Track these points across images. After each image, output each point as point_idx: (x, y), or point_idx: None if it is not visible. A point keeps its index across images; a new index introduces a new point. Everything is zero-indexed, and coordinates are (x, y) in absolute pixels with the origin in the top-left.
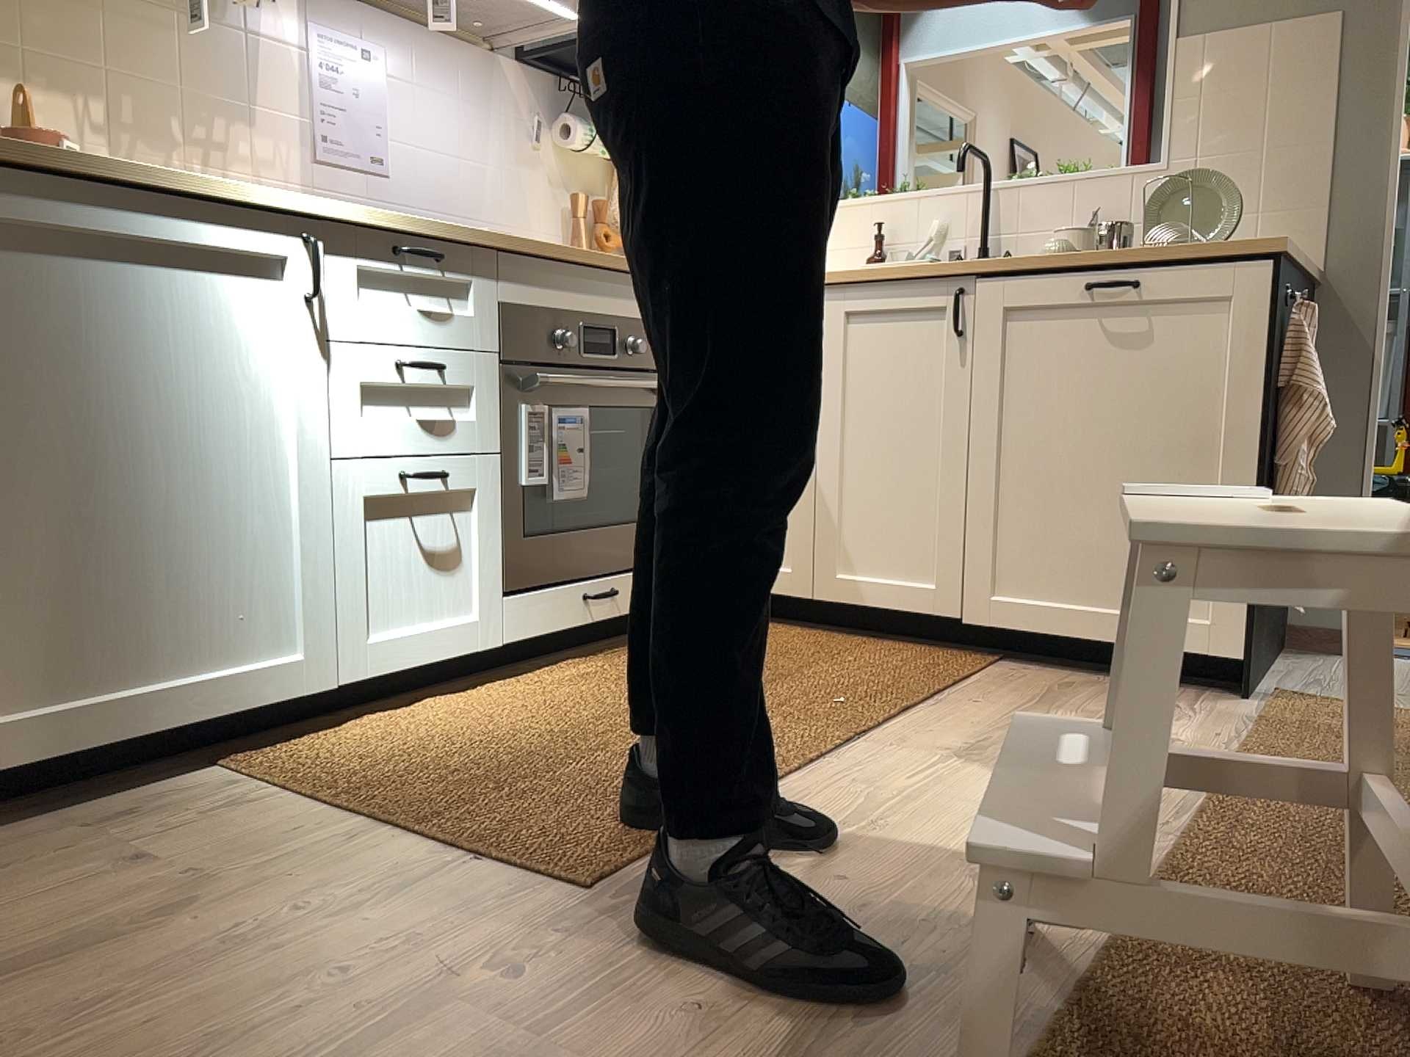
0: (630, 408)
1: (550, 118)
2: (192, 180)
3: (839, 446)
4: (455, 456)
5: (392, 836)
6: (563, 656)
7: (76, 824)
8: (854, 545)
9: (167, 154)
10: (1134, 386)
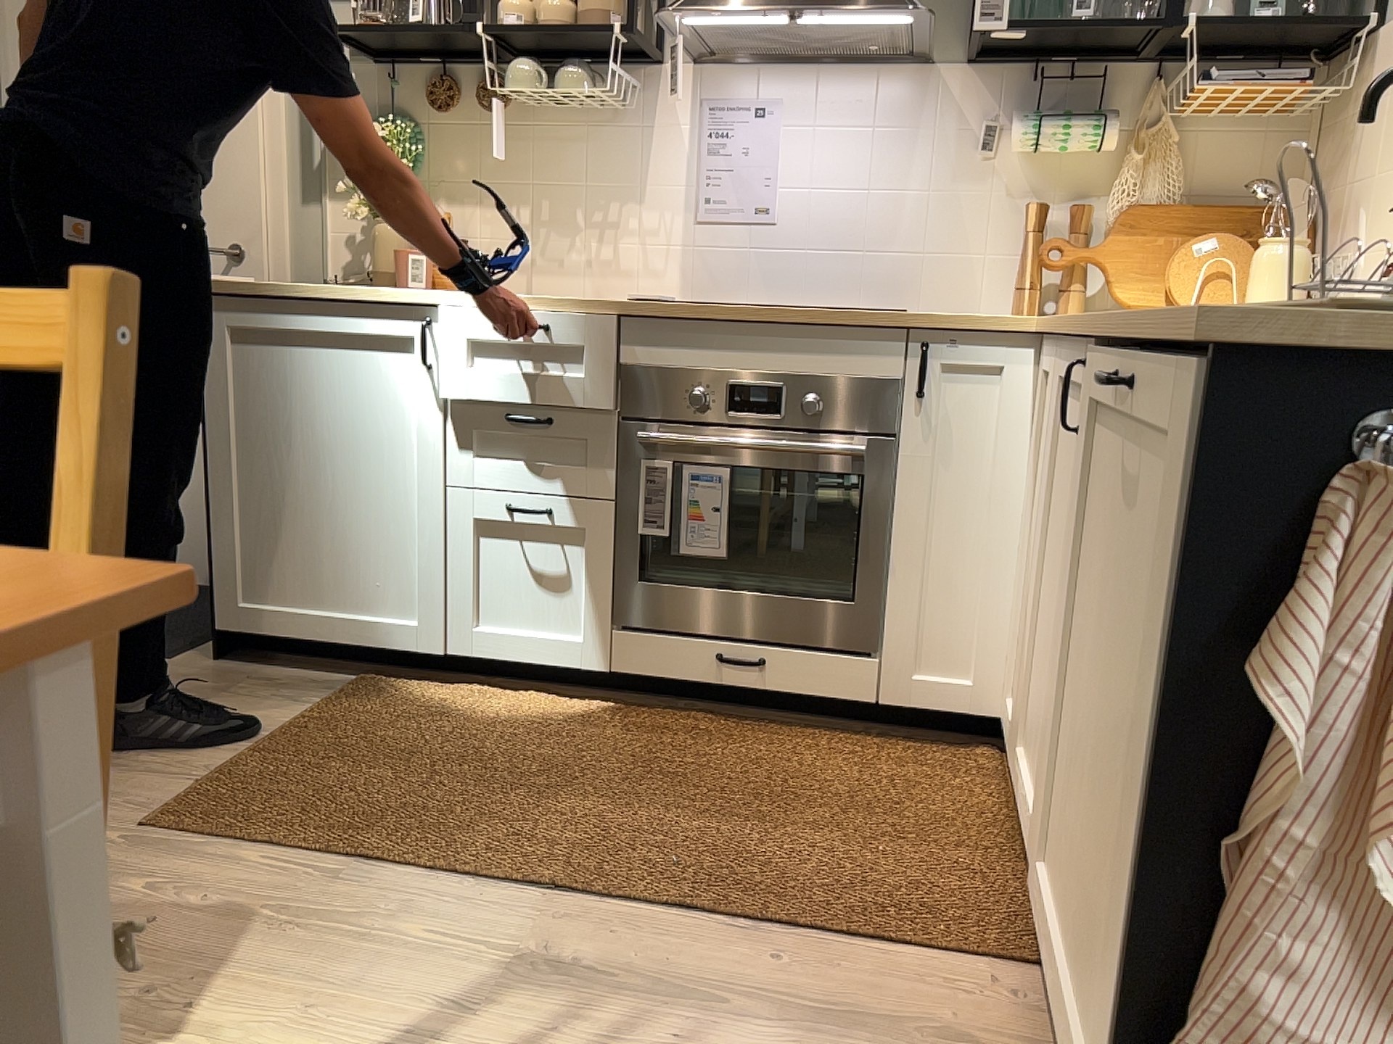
0: (834, 475)
1: (1009, 120)
2: (357, 291)
3: (1037, 573)
4: (565, 499)
5: (231, 747)
6: (731, 711)
7: (259, 673)
8: (1029, 717)
9: (568, 238)
10: (1124, 593)
